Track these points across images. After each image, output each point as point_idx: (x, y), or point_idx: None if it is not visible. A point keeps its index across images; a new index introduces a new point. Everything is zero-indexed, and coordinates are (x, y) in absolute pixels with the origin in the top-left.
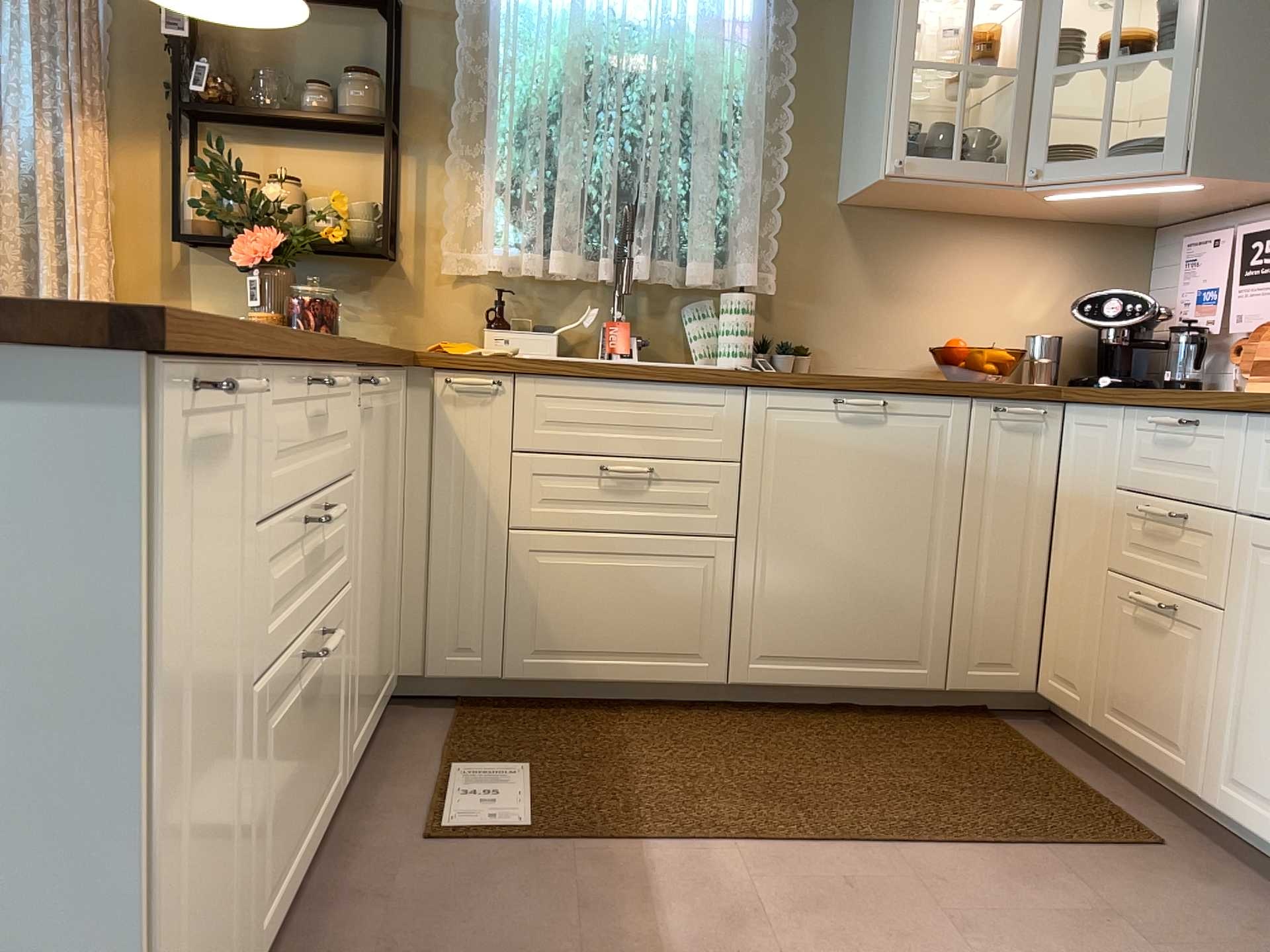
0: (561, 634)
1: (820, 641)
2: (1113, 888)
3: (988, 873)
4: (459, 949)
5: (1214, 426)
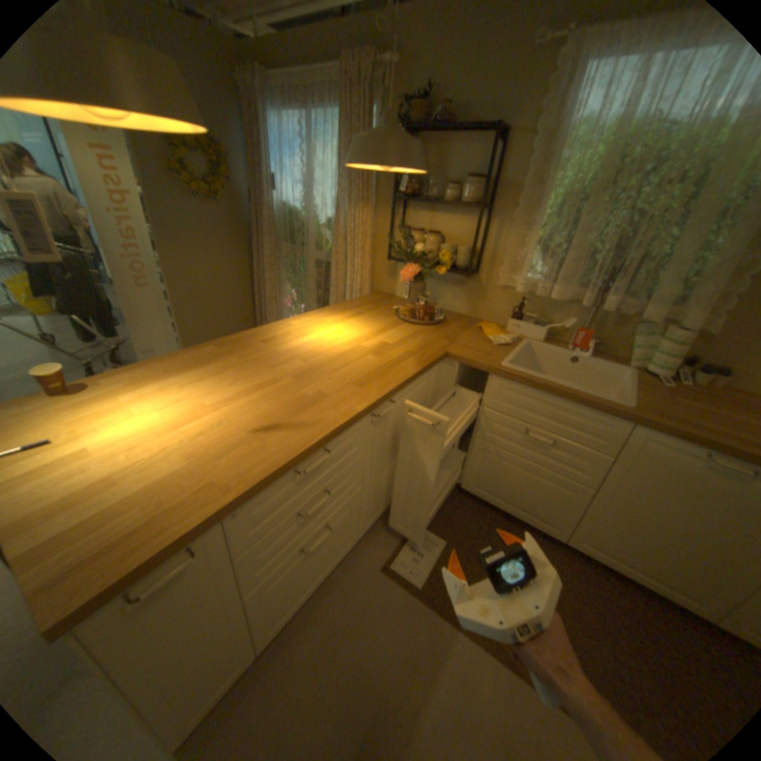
0: (489, 485)
1: (631, 558)
2: None
3: None
4: (354, 652)
5: None
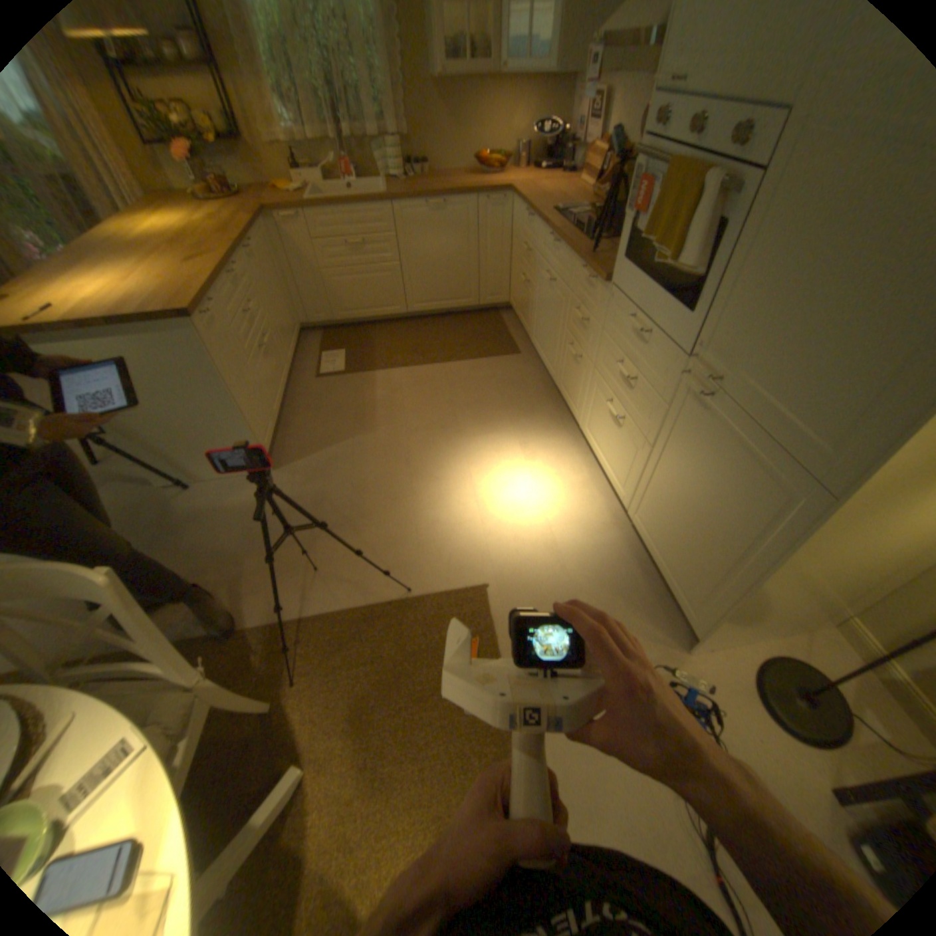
0: (347, 304)
1: (433, 295)
2: (496, 368)
3: (465, 368)
4: (326, 404)
5: (534, 220)
